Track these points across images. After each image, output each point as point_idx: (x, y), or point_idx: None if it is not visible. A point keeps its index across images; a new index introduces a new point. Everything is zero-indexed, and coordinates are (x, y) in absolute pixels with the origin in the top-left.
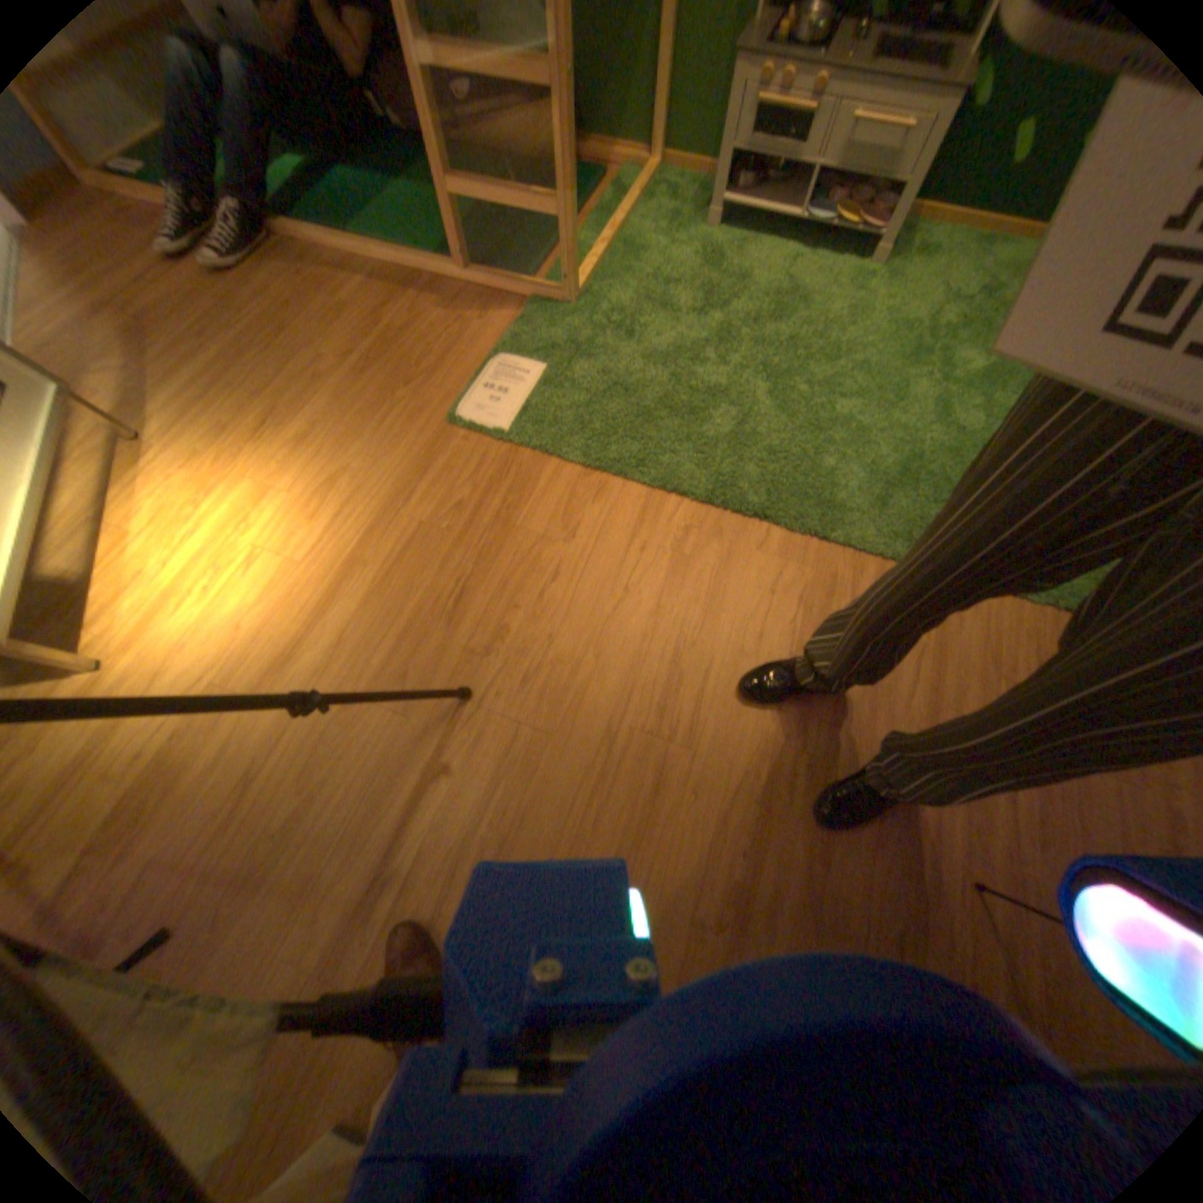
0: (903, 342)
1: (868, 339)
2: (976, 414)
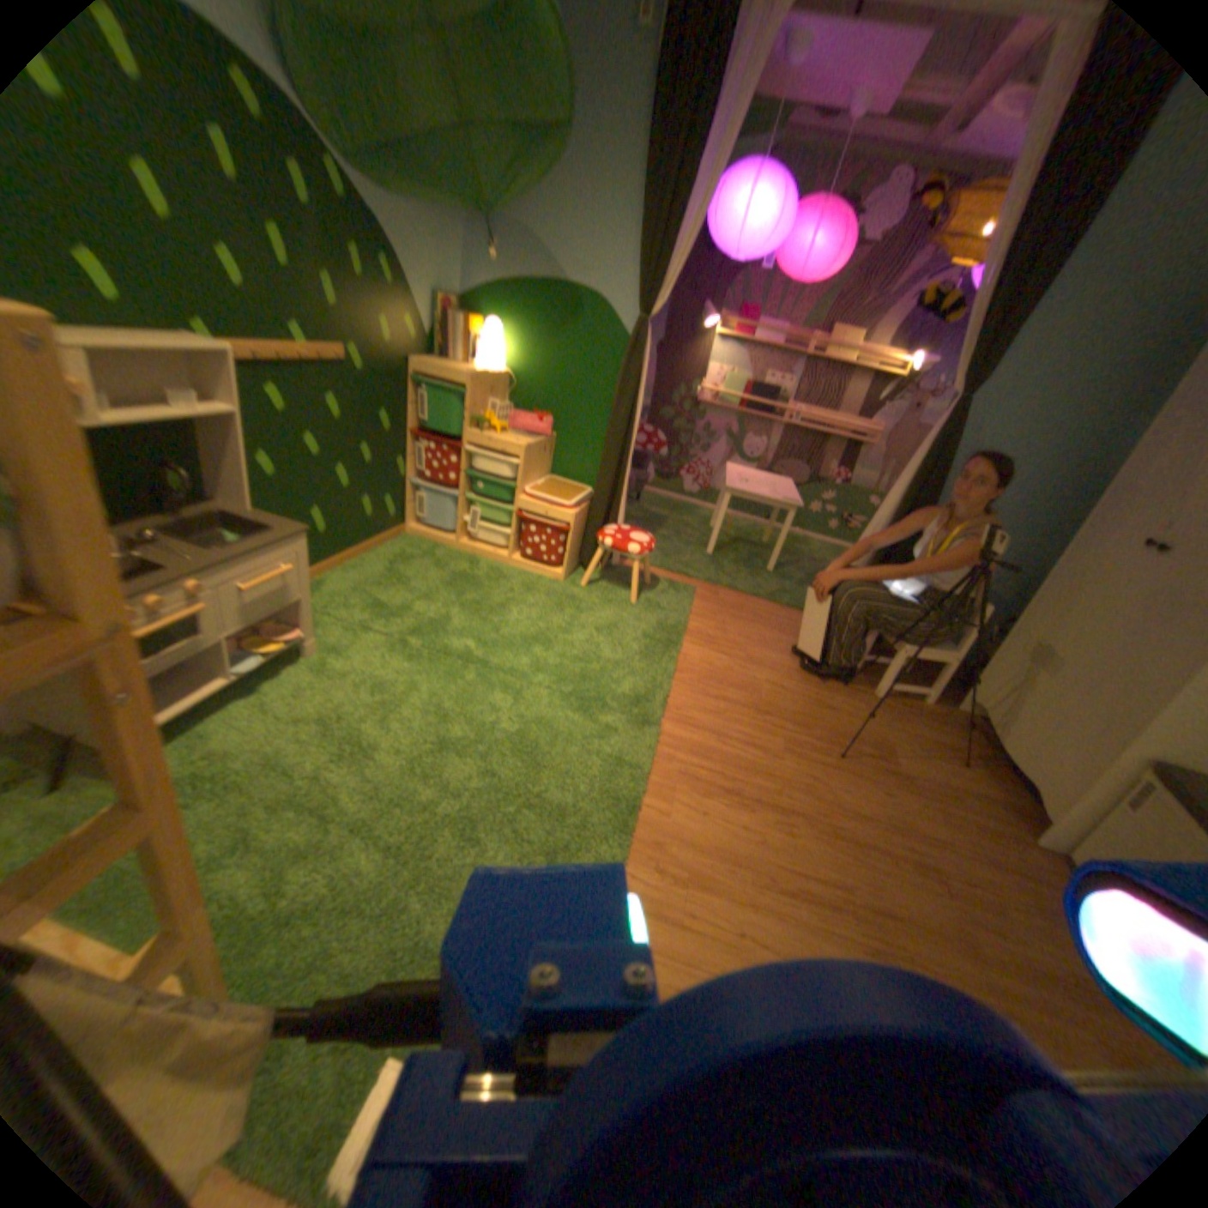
0: (428, 669)
1: (419, 688)
2: (518, 658)
